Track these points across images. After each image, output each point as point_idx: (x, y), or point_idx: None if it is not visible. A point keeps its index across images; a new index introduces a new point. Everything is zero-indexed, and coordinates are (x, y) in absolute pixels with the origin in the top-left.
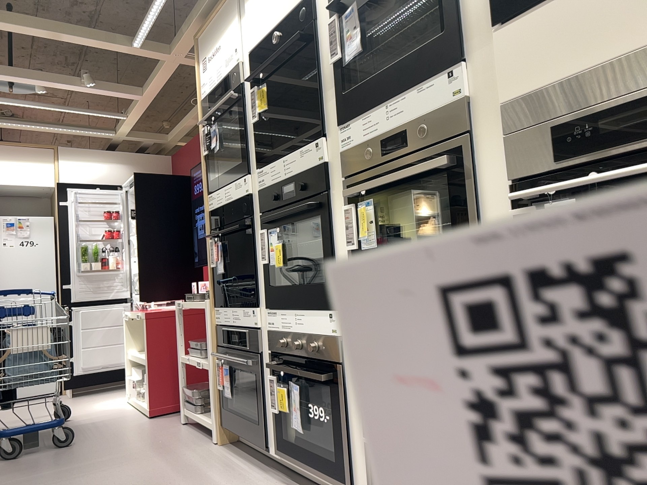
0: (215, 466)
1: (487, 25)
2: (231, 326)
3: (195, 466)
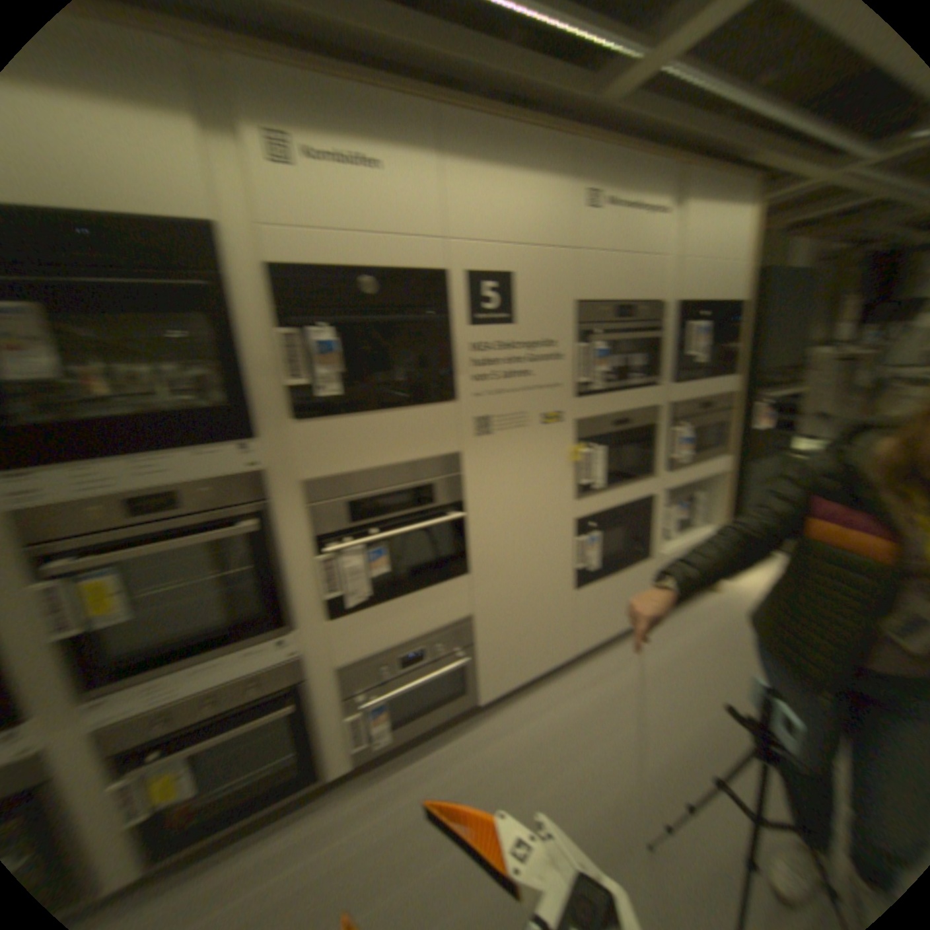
0: None
1: (277, 415)
2: None
3: None
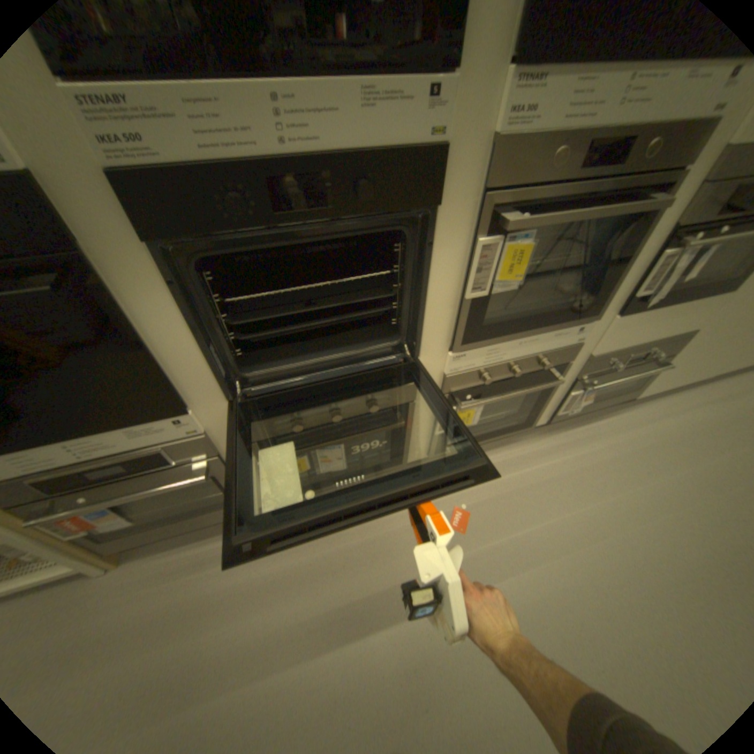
0: (188, 581)
1: None
2: (68, 463)
3: (164, 610)
